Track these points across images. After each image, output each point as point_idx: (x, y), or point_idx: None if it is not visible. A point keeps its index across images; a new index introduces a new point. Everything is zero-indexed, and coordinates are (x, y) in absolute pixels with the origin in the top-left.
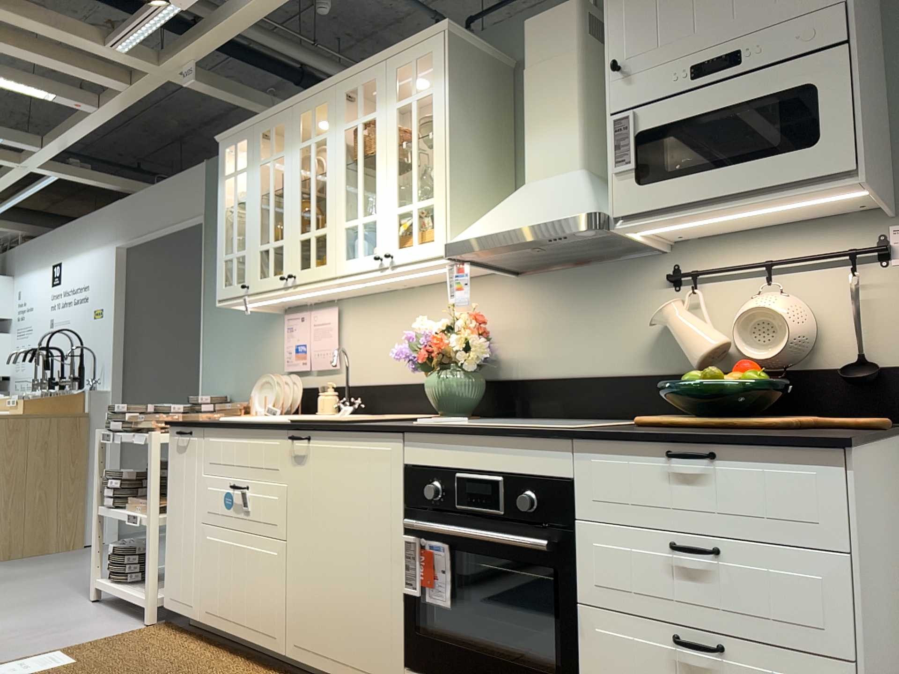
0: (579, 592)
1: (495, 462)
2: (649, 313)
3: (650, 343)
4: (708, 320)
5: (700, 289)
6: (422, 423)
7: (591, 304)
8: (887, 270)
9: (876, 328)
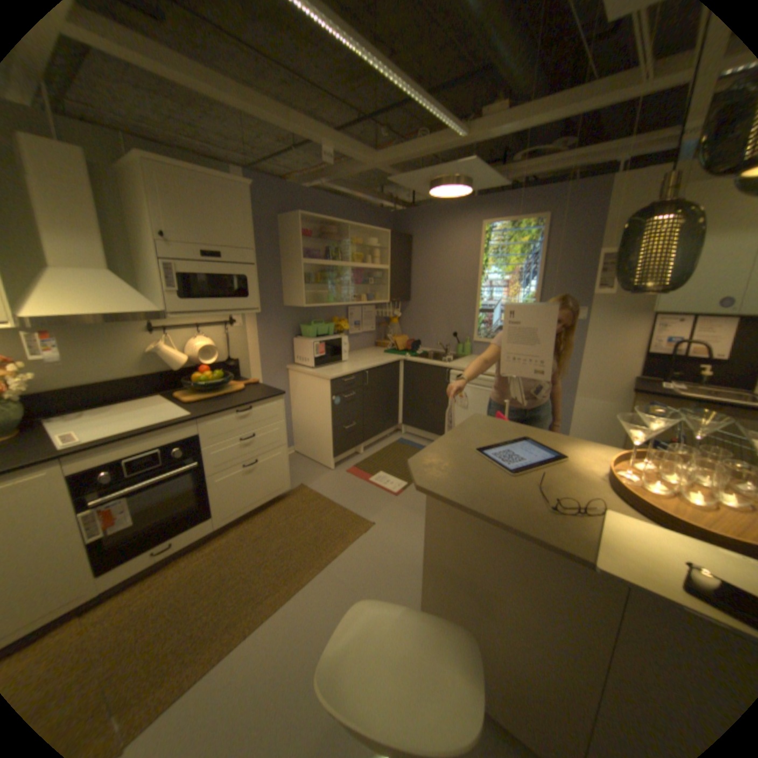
0: (205, 473)
1: (151, 444)
2: (136, 345)
3: (139, 360)
4: (177, 348)
5: (166, 334)
6: (66, 446)
7: (93, 342)
8: (233, 328)
9: (231, 347)
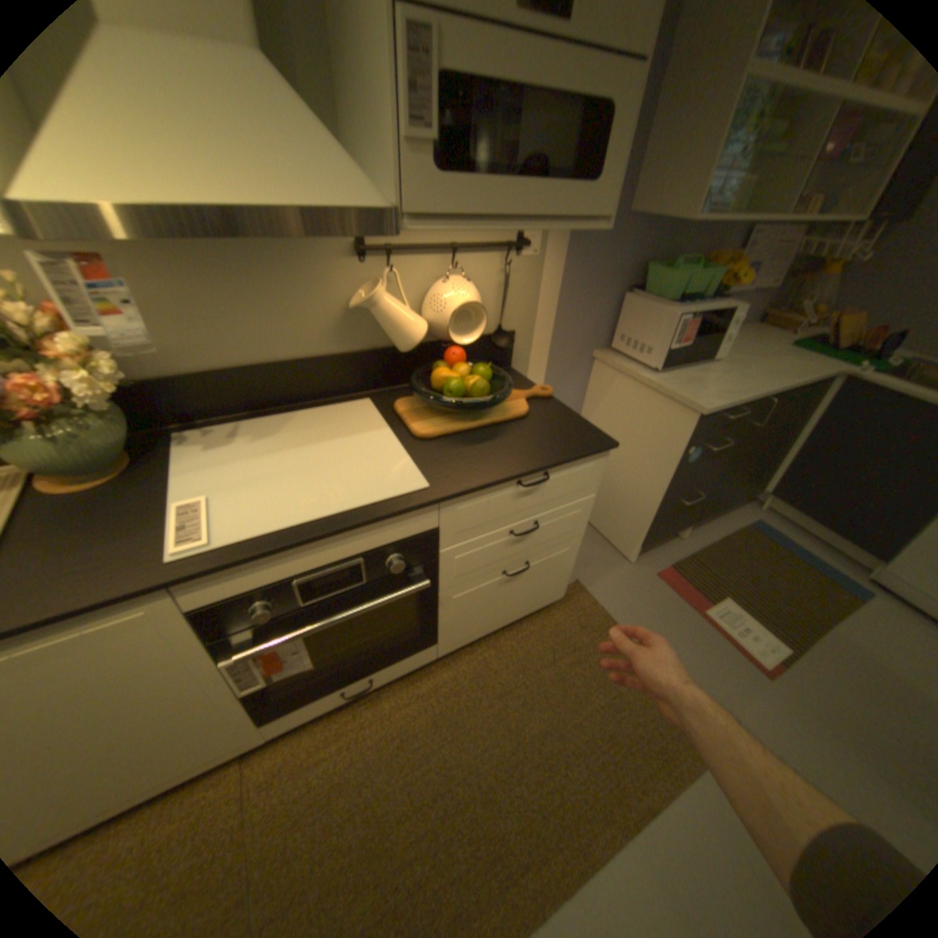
0: (440, 587)
1: (349, 549)
2: (334, 287)
3: (339, 321)
4: (410, 303)
5: (393, 267)
6: (182, 550)
7: (253, 273)
8: (520, 260)
9: (508, 304)
